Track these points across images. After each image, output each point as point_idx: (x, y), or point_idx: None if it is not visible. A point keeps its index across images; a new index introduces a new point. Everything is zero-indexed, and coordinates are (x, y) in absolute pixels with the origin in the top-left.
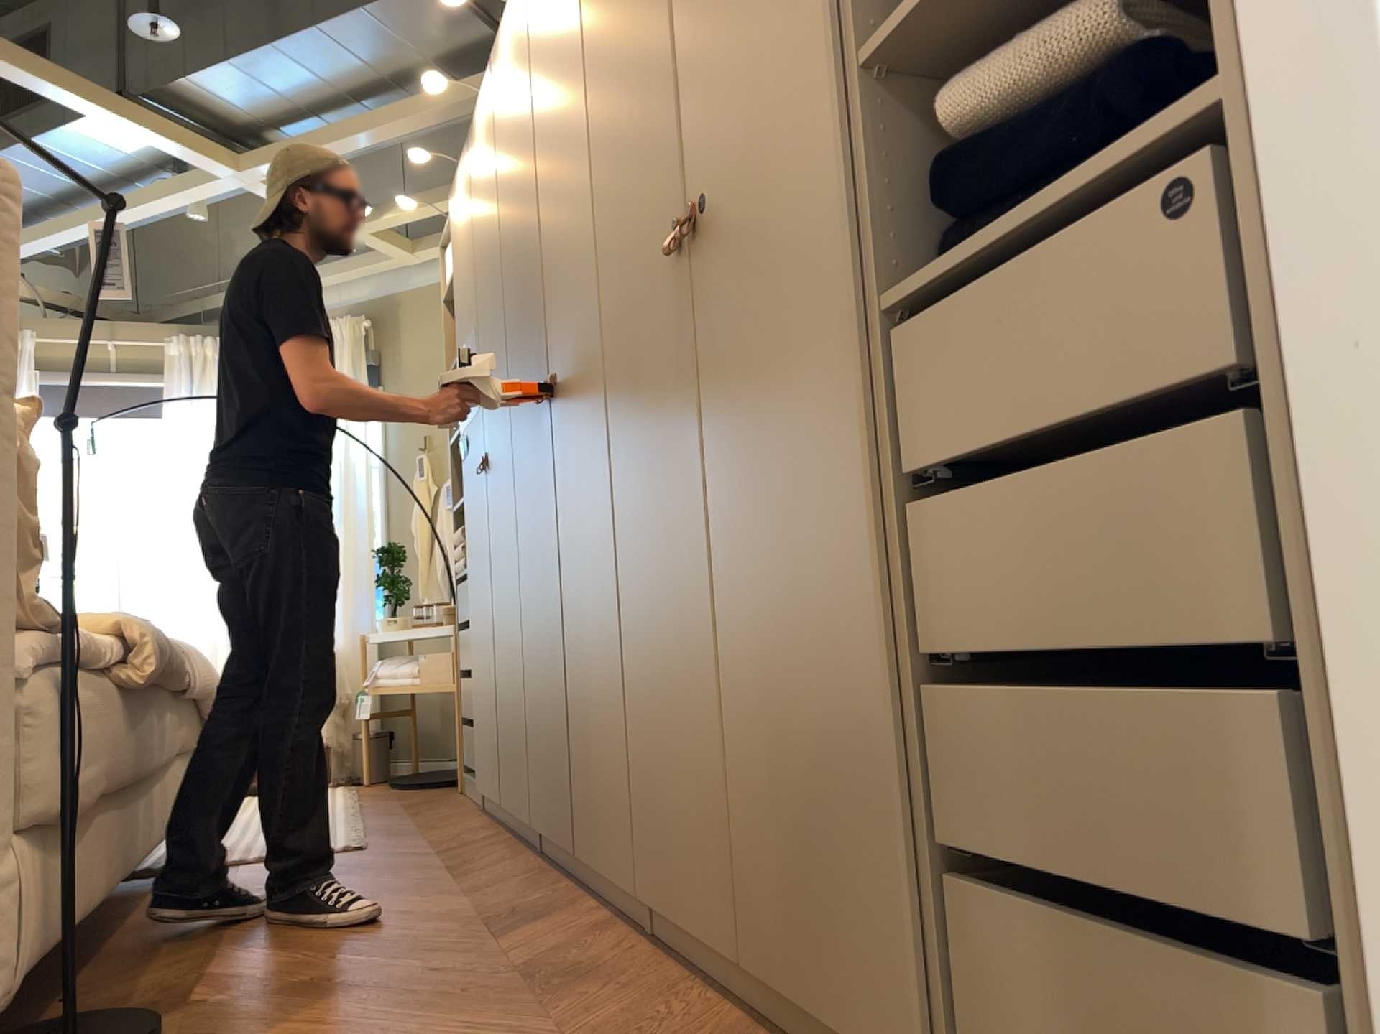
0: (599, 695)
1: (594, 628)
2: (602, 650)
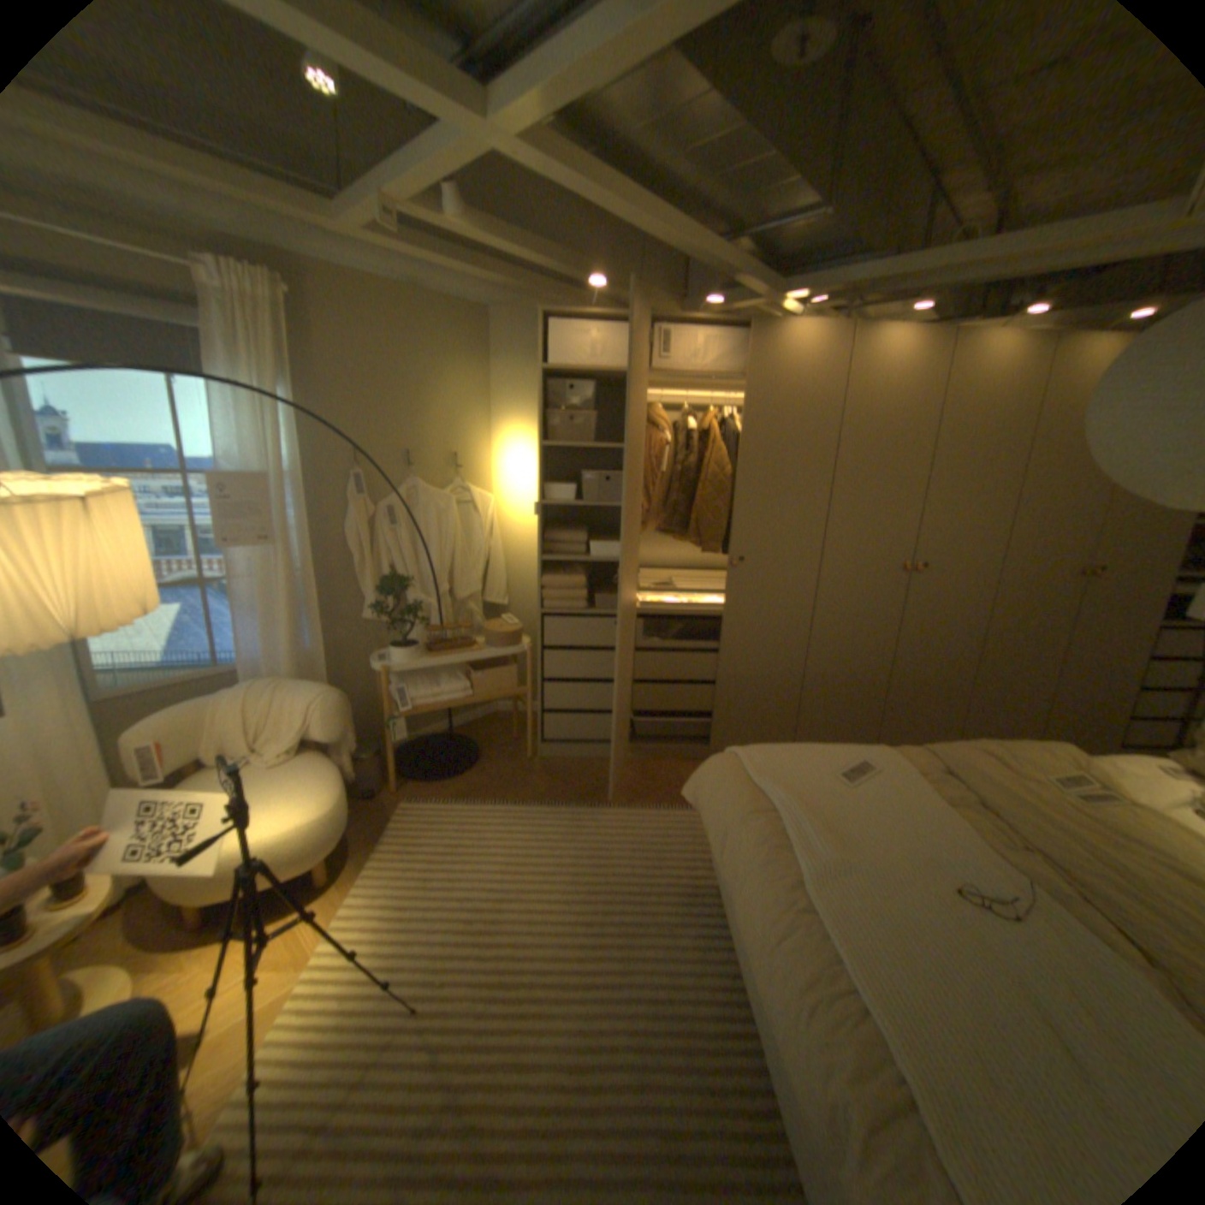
0: (931, 699)
1: (936, 675)
2: (943, 684)
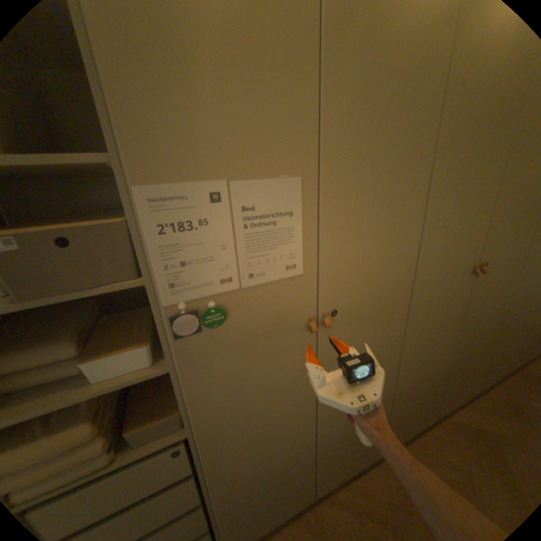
0: (473, 367)
1: (479, 349)
2: (482, 352)
